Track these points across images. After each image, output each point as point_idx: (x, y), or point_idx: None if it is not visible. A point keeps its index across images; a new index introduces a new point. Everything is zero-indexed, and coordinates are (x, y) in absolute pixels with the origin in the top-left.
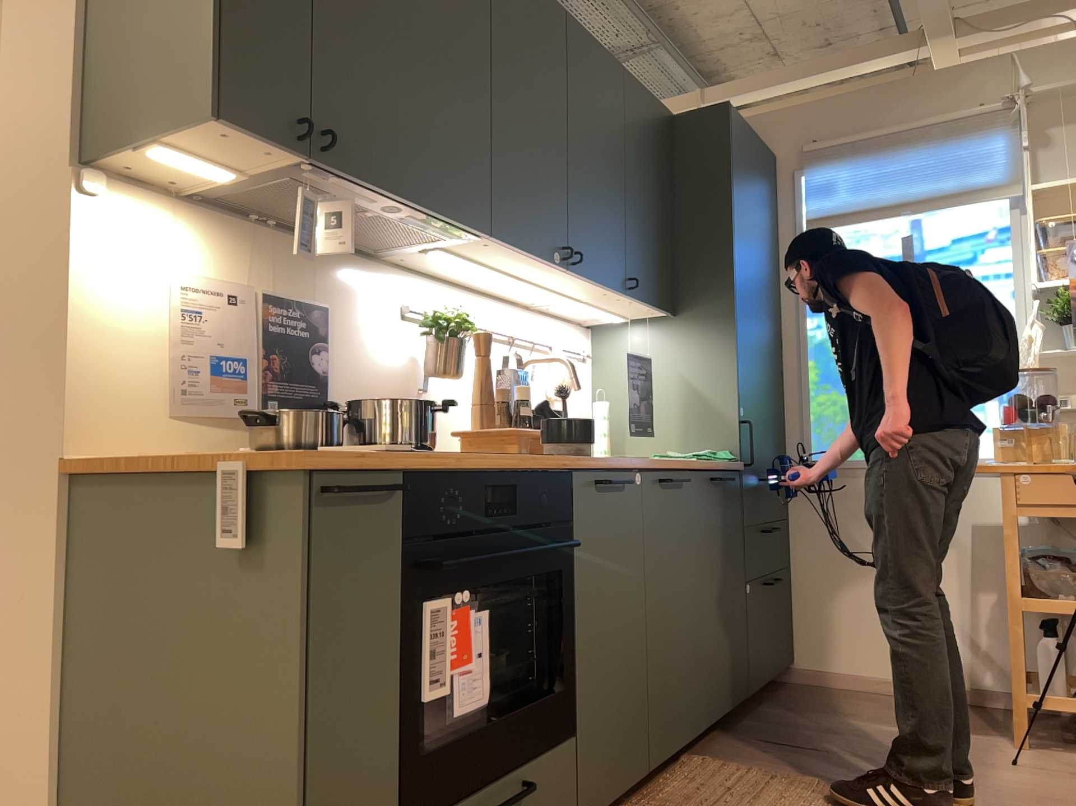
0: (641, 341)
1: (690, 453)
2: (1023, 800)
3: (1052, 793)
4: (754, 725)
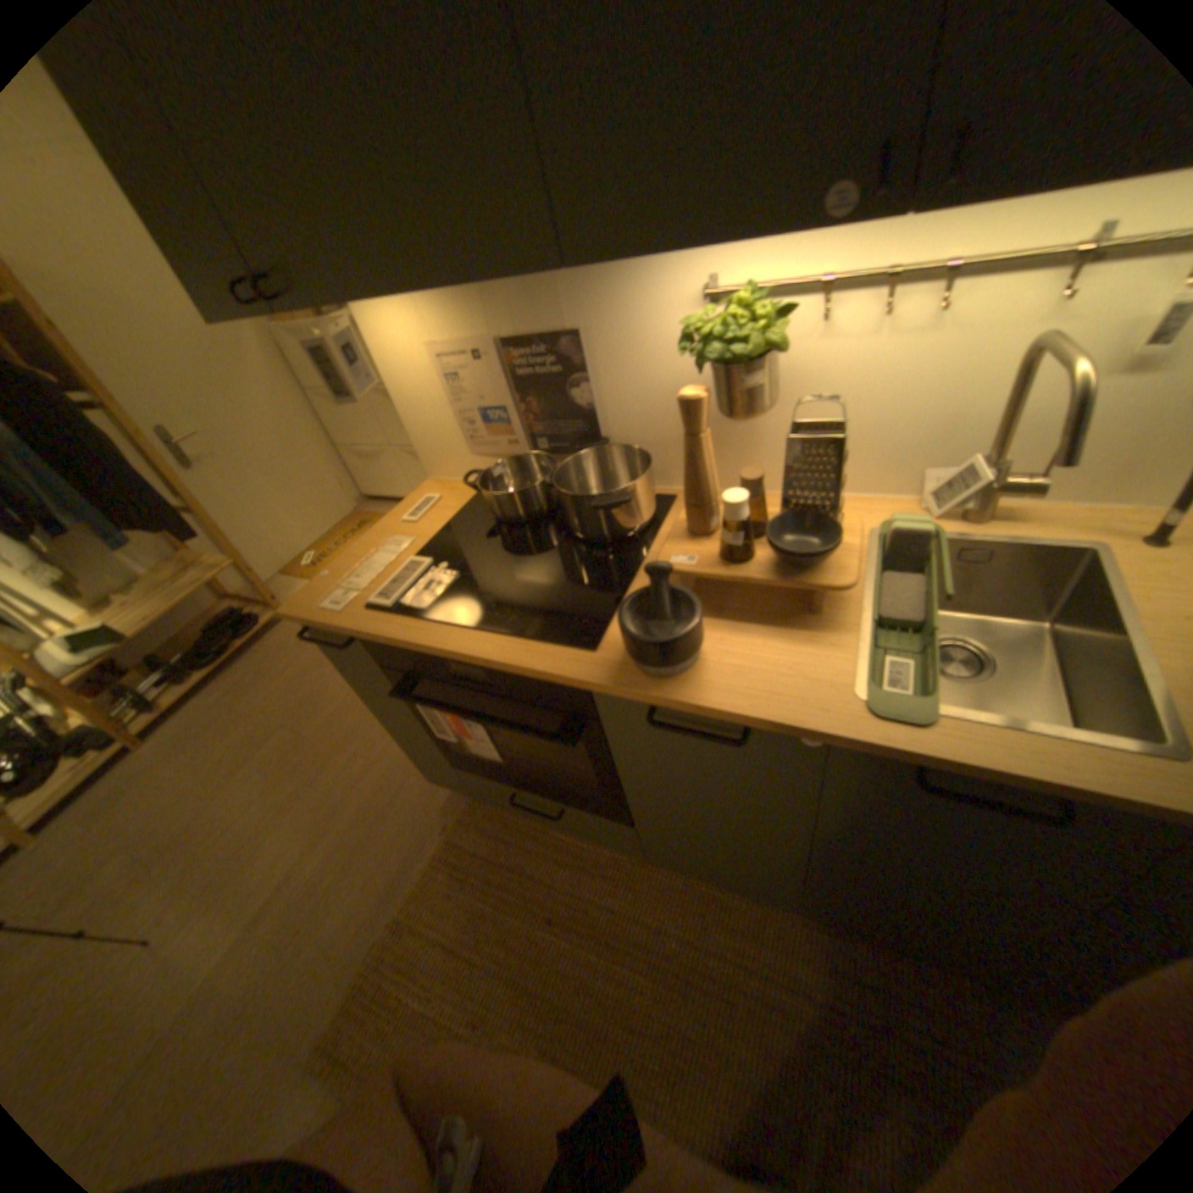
0: None
1: None
2: None
3: None
4: None
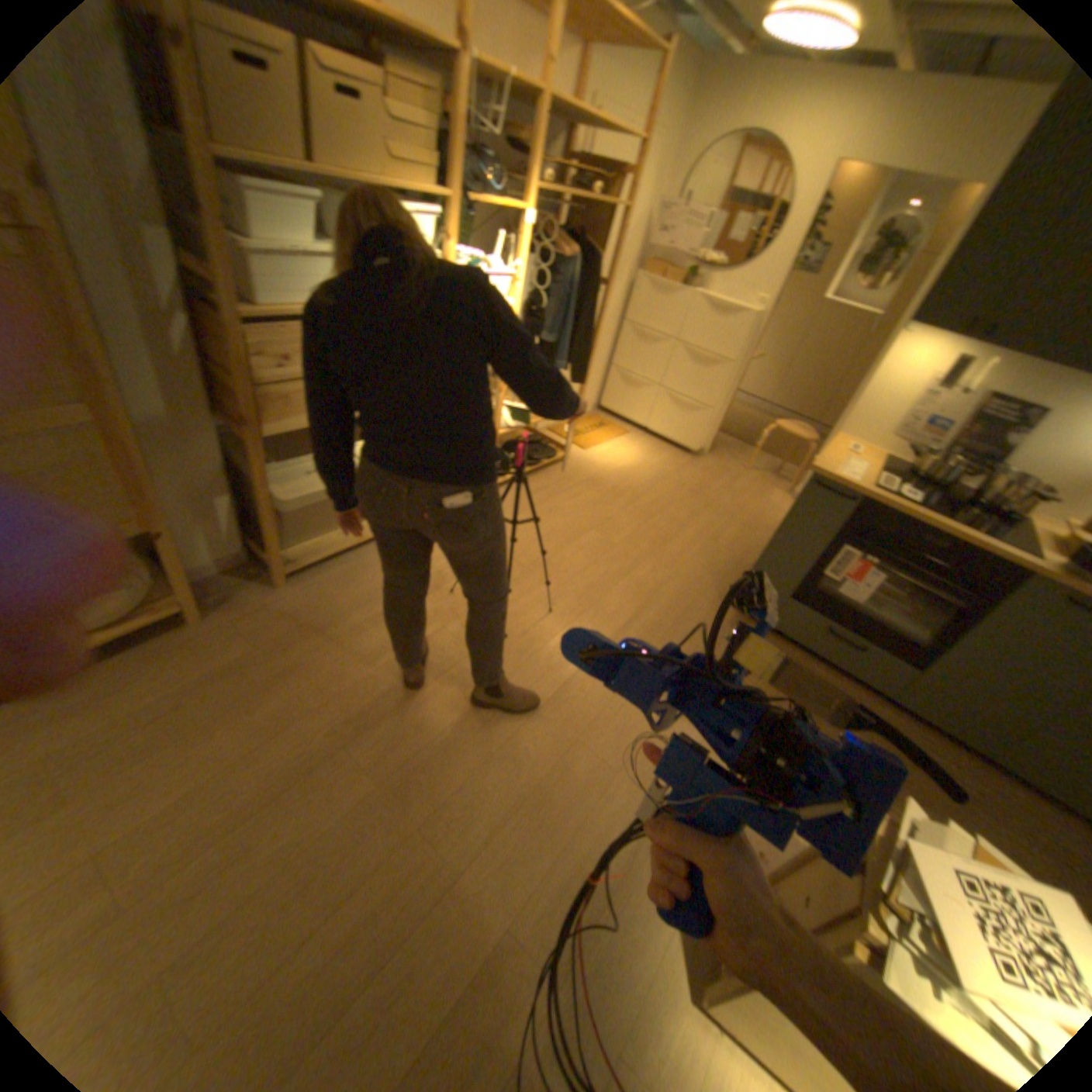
0: None
1: None
2: None
3: None
4: None
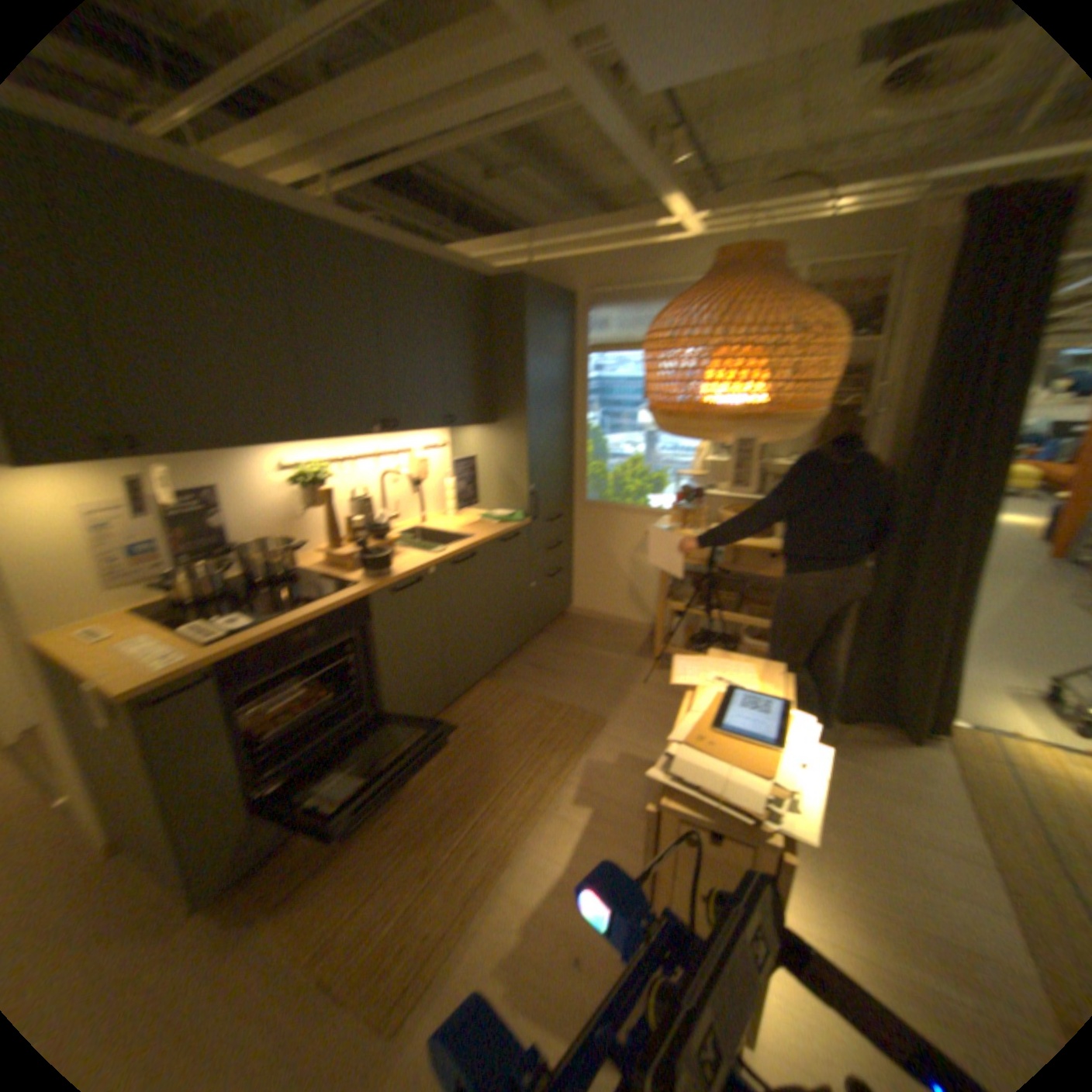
0: (472, 439)
1: (499, 511)
2: (630, 712)
3: (647, 707)
4: (529, 653)
